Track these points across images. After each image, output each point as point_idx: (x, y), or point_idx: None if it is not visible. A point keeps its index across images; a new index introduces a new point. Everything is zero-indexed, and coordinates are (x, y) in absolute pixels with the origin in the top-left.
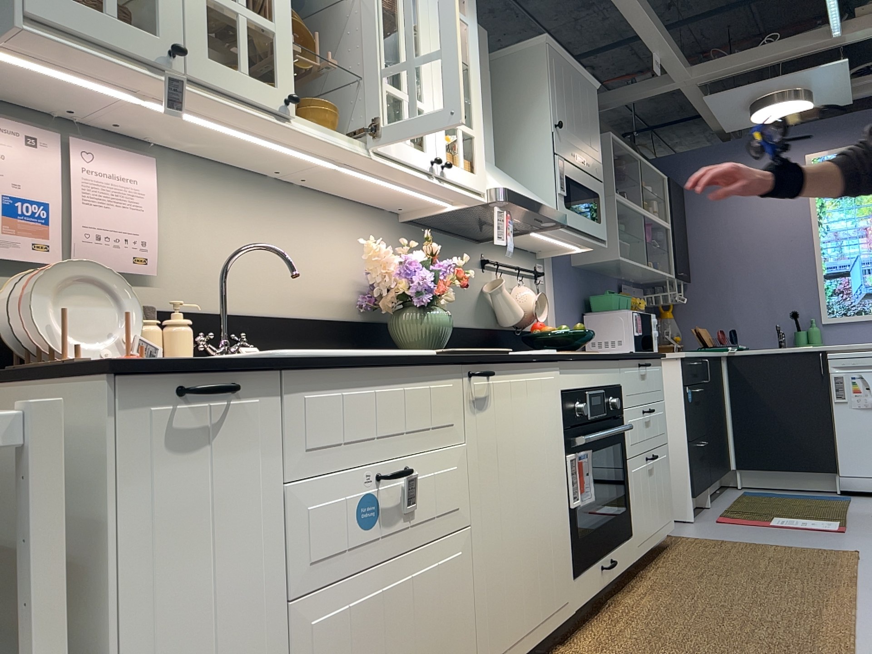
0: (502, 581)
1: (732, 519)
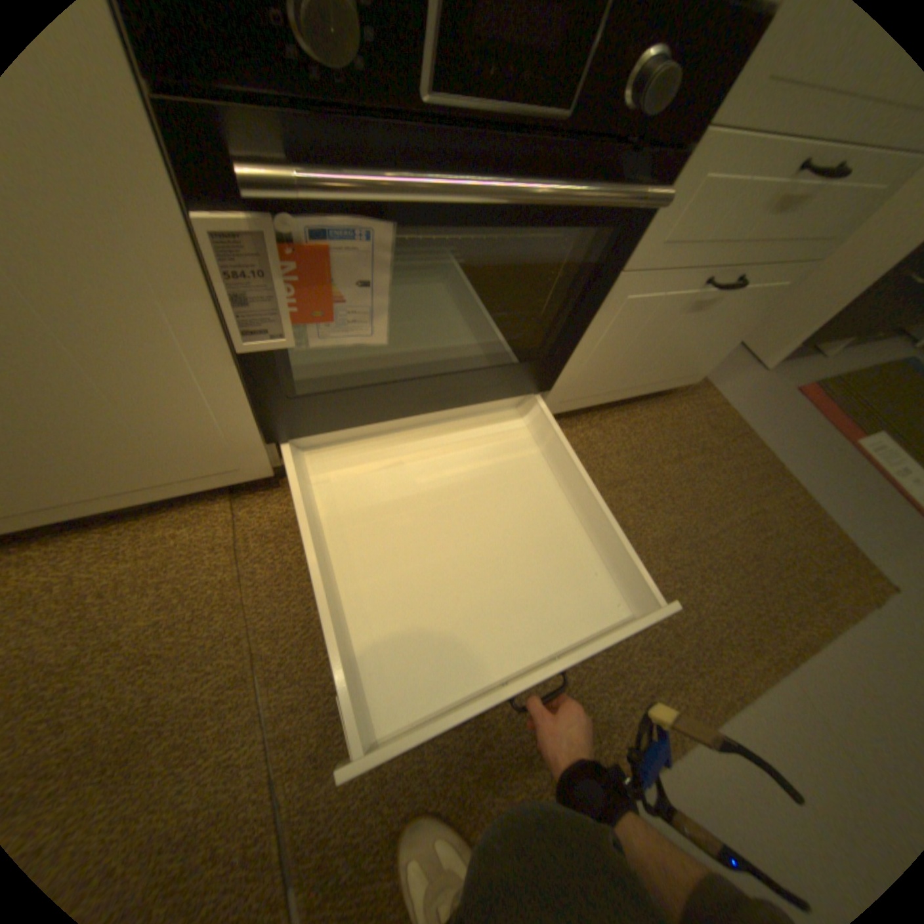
0: None
1: (823, 398)
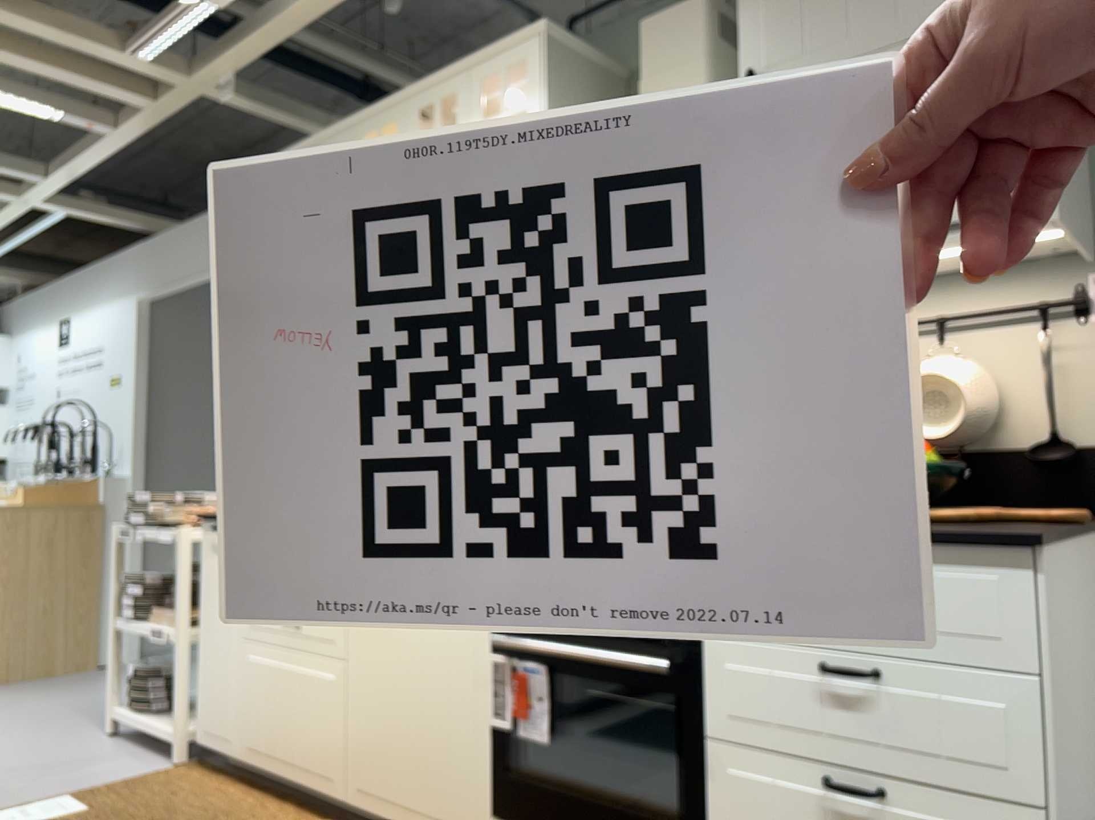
0: (373, 731)
1: None
